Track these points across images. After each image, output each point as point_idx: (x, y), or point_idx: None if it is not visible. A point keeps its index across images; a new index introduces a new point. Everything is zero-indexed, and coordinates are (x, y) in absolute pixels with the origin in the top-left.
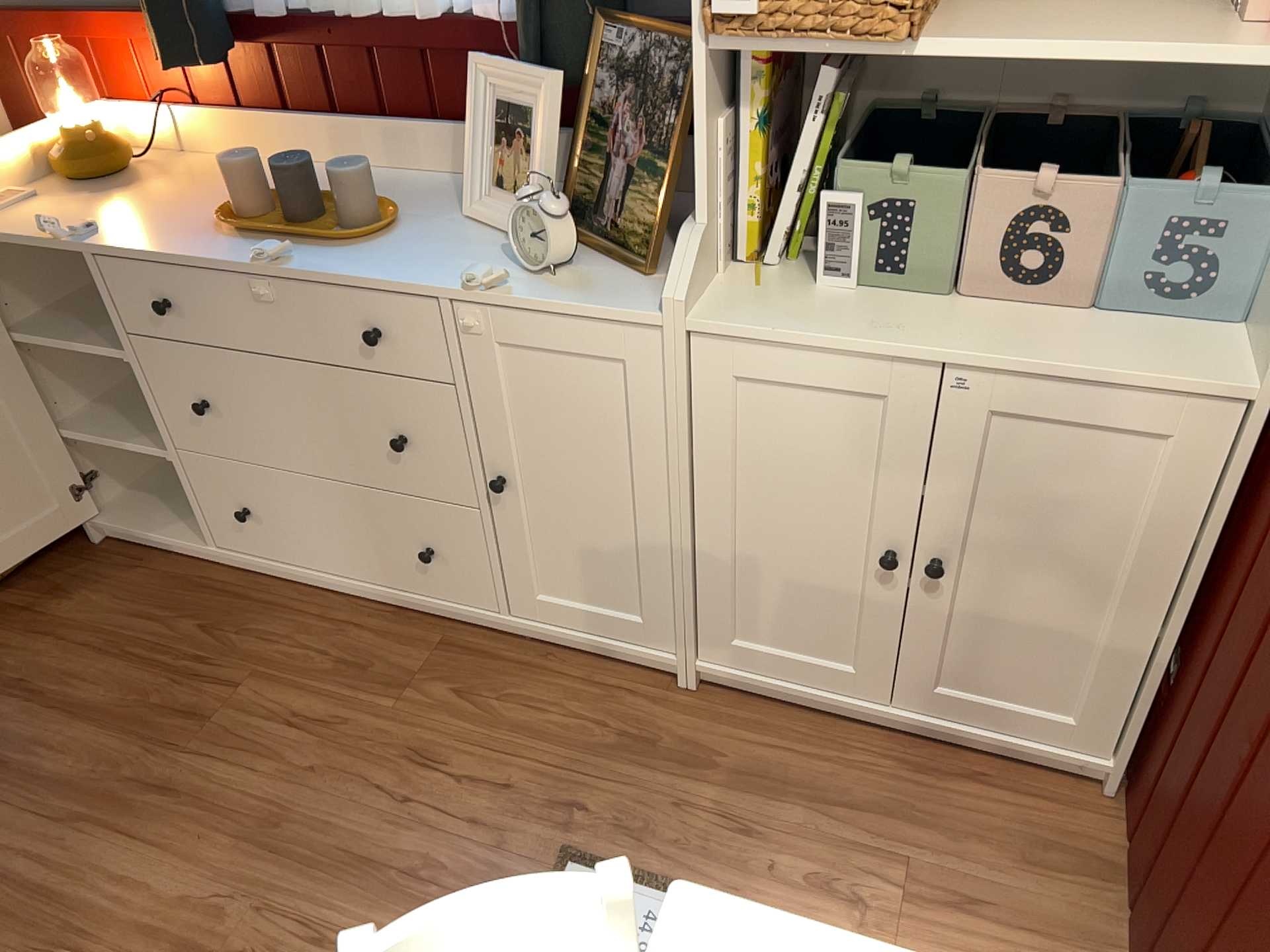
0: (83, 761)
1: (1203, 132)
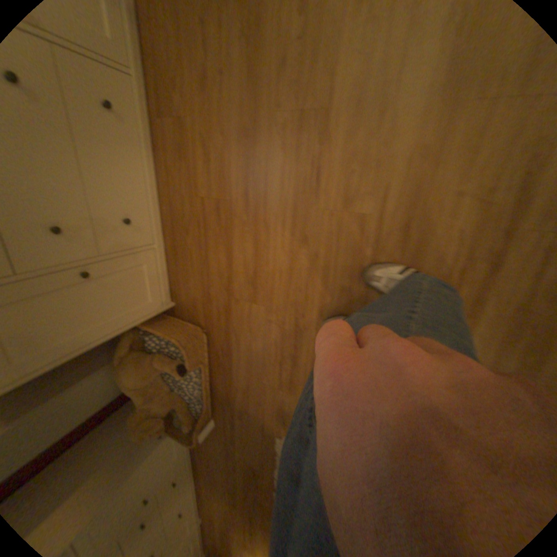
0: (245, 242)
1: None
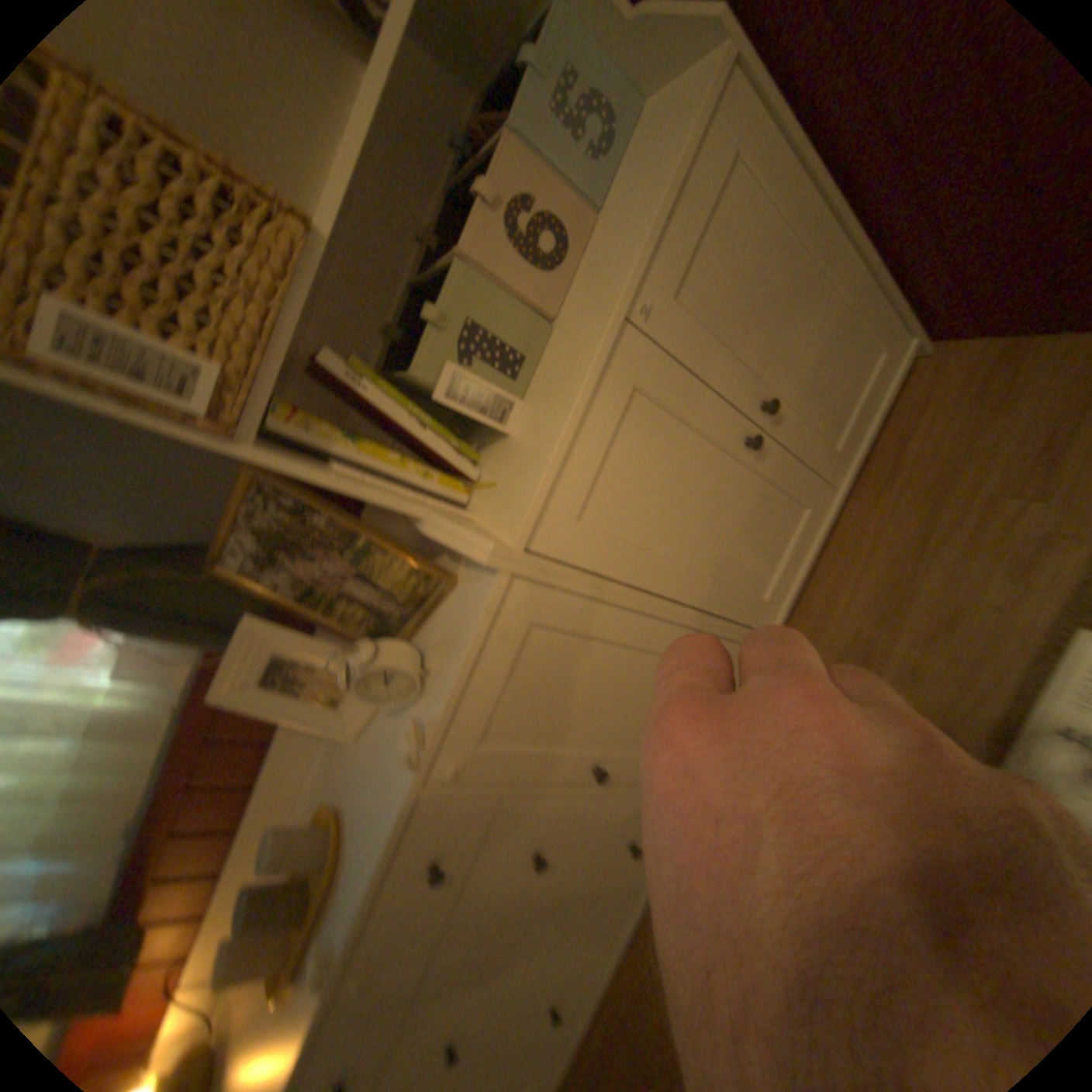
0: None
1: (470, 116)
